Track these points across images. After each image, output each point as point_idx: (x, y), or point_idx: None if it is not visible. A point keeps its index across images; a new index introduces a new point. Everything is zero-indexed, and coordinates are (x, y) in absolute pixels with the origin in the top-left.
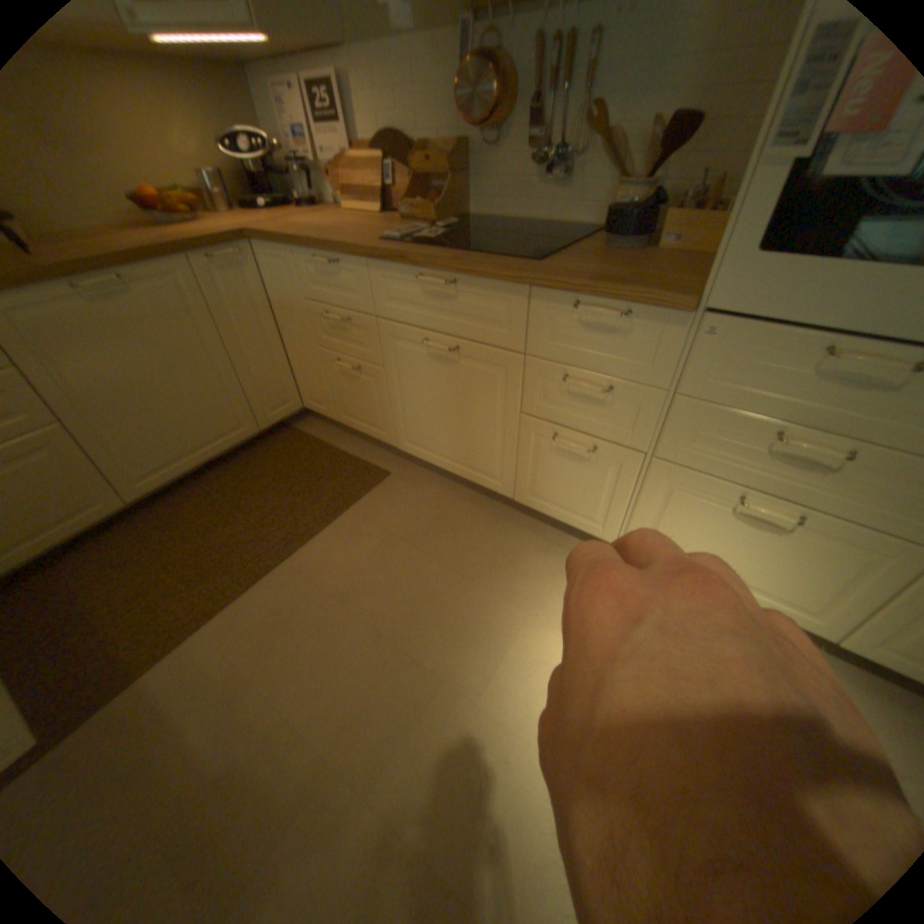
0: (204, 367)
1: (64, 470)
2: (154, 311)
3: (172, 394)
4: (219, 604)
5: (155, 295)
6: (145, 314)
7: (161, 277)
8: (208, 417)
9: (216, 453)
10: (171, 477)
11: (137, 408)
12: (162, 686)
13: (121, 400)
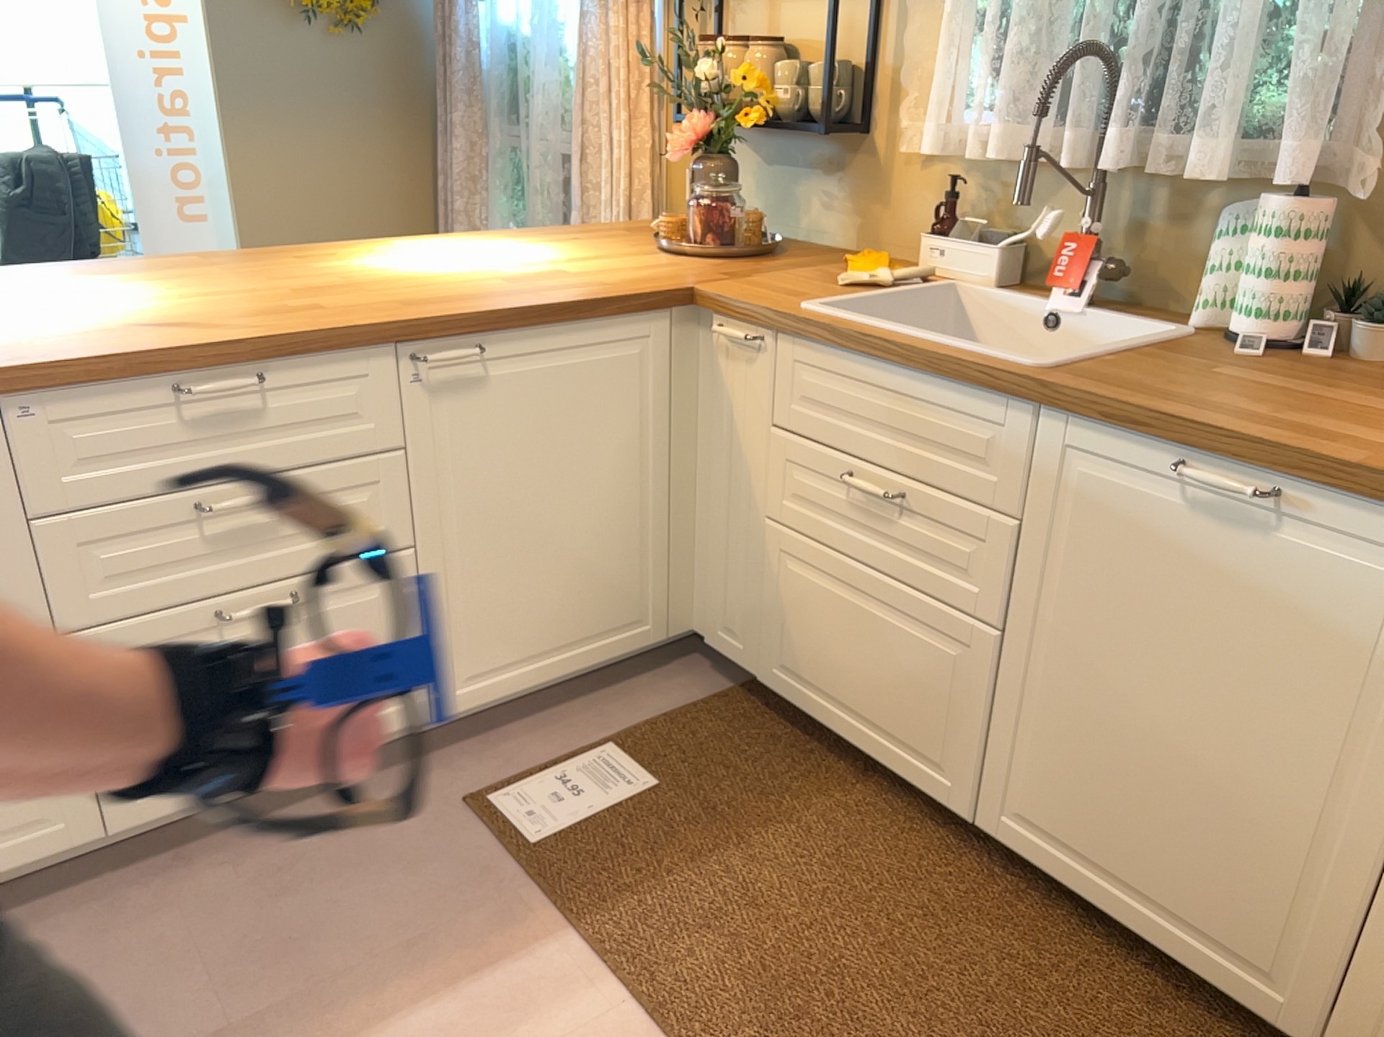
0: (1305, 798)
1: (955, 700)
2: (1295, 610)
3: (1186, 770)
4: (676, 1032)
5: (1326, 583)
6: (1272, 601)
7: (1379, 560)
8: (1218, 884)
9: (1170, 956)
10: (1059, 881)
11: (1108, 728)
12: (539, 969)
13: (1098, 693)
